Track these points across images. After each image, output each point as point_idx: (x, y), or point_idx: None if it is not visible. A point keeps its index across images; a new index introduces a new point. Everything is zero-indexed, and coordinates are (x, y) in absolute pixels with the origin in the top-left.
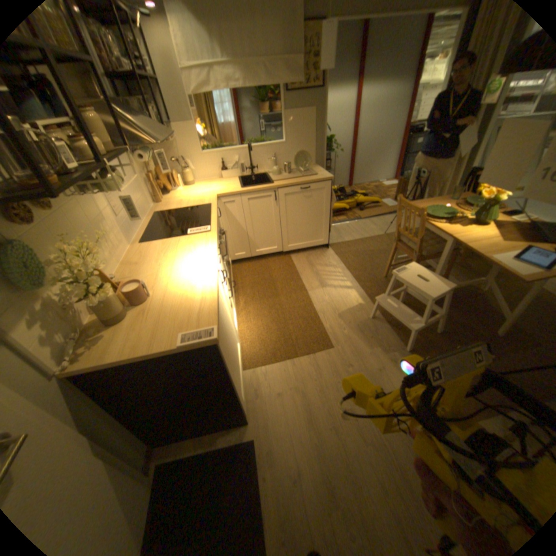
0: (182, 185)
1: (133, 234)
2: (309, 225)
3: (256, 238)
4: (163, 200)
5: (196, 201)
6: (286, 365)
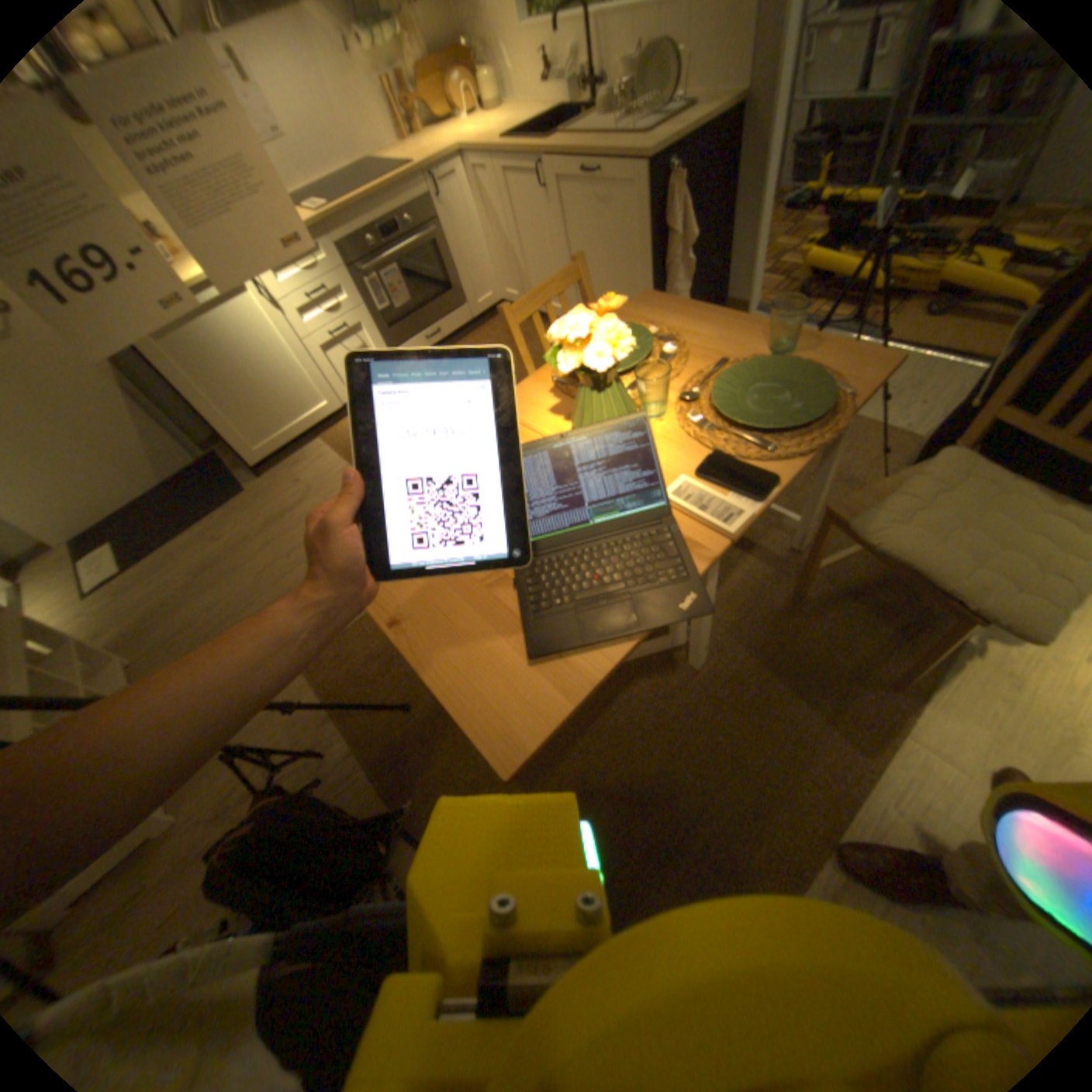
0: (491, 103)
1: (297, 180)
2: (616, 279)
3: (532, 266)
4: (419, 131)
5: (424, 145)
6: (338, 461)
